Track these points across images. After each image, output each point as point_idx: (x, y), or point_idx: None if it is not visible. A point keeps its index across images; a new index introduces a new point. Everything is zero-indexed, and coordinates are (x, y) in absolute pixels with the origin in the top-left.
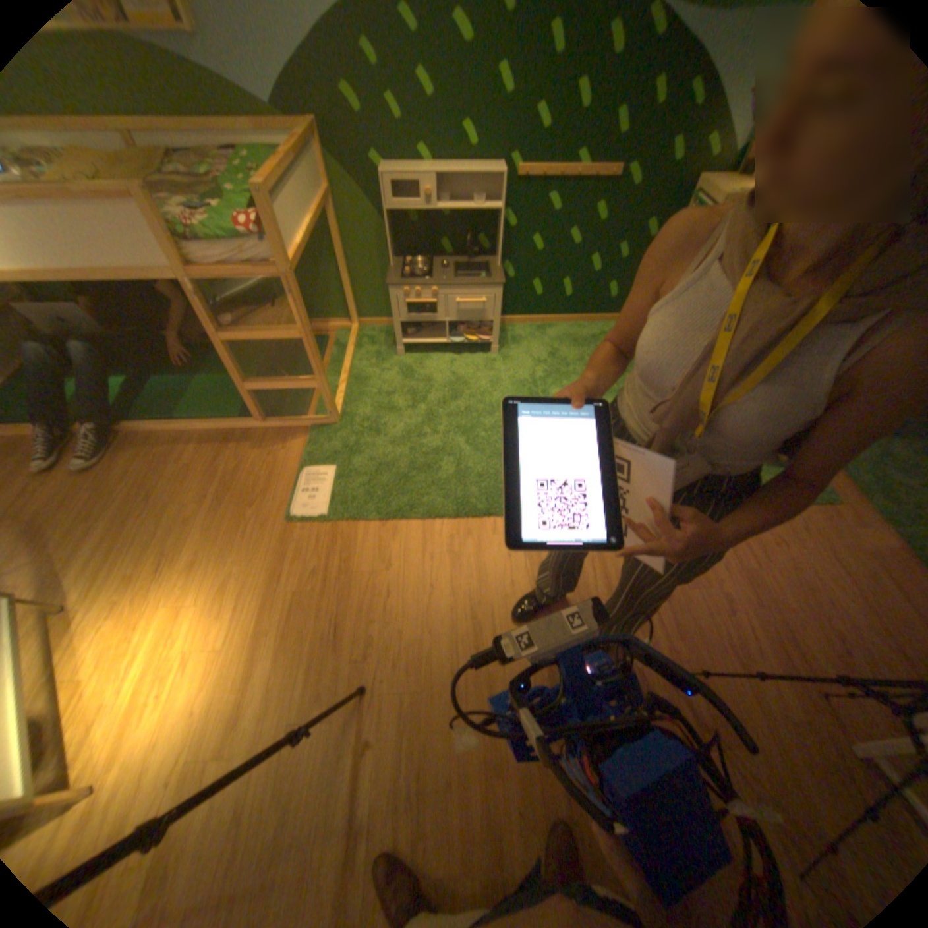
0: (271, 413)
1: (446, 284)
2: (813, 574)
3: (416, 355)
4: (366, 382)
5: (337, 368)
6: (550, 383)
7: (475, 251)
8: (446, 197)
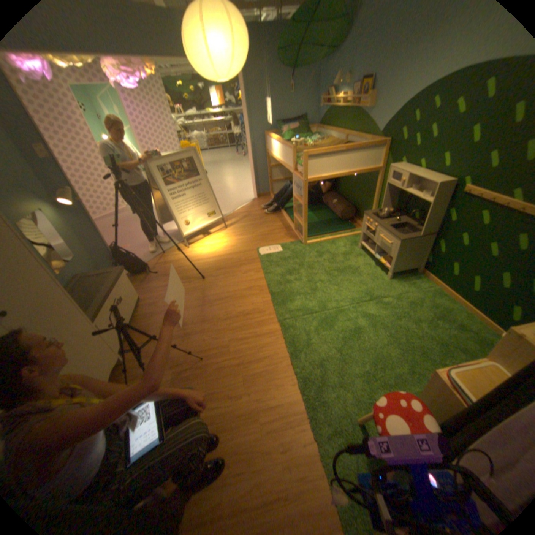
0: (301, 231)
1: (381, 225)
2: (260, 471)
3: (364, 253)
4: (332, 245)
5: (336, 236)
6: (379, 307)
7: (422, 222)
8: (422, 188)
